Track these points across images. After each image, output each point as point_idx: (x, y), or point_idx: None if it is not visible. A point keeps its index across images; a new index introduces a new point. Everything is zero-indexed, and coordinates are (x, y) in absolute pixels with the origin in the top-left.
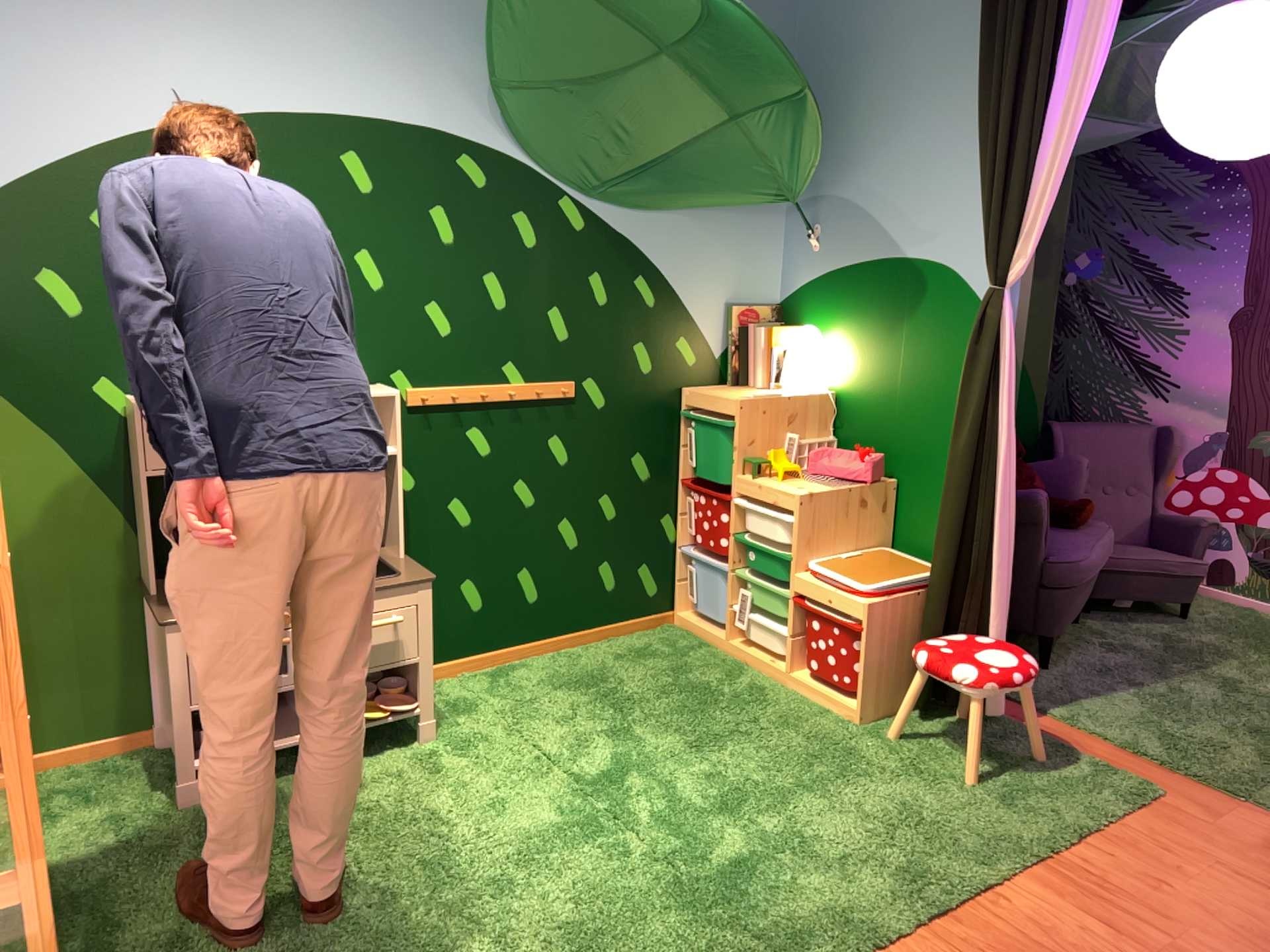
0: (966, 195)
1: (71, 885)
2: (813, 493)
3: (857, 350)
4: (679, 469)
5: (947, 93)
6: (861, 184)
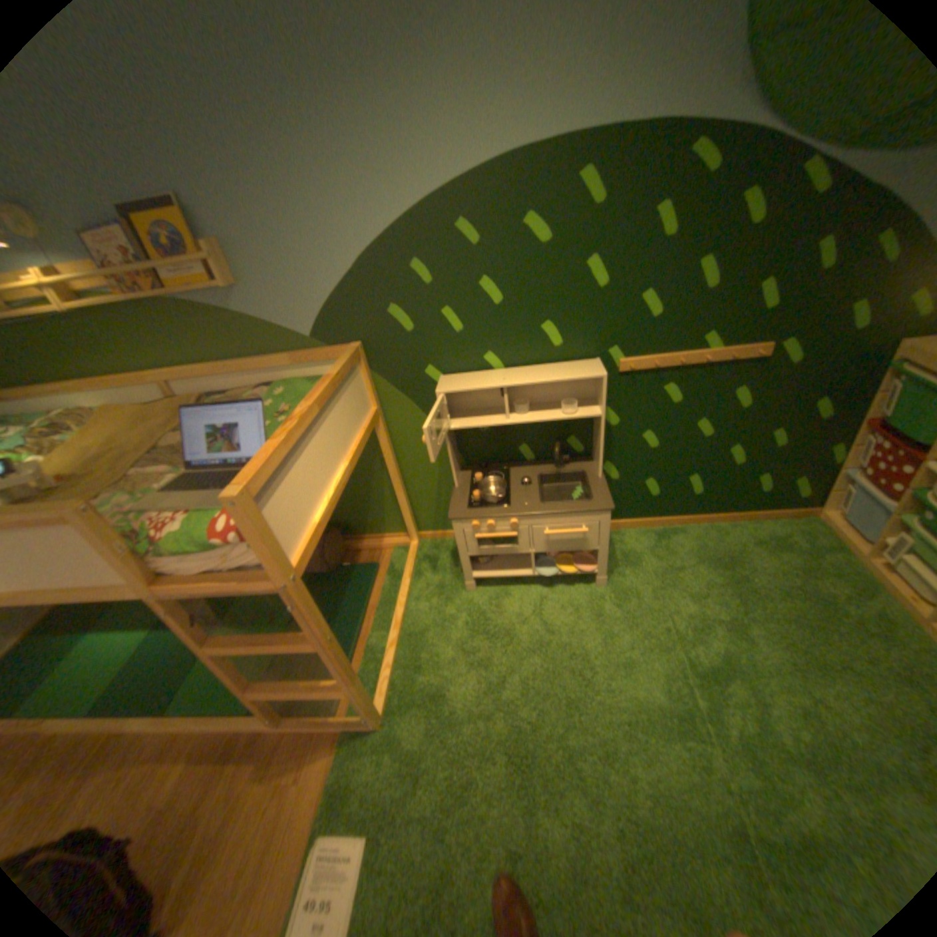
0: None
1: (412, 627)
2: None
3: None
4: (867, 411)
5: None
6: None
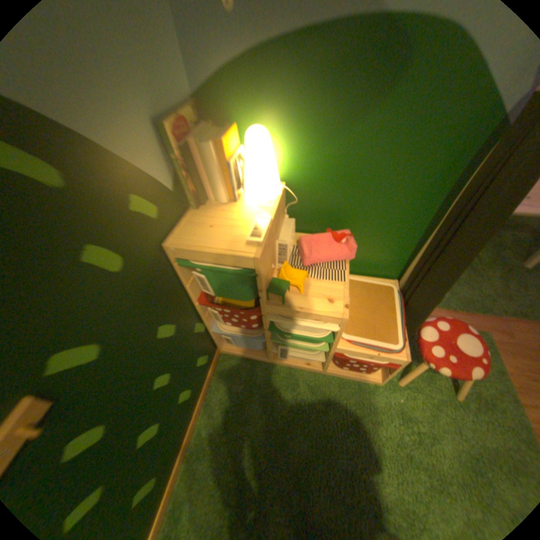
0: None
1: None
2: (347, 304)
3: (305, 143)
4: (190, 297)
5: None
6: None
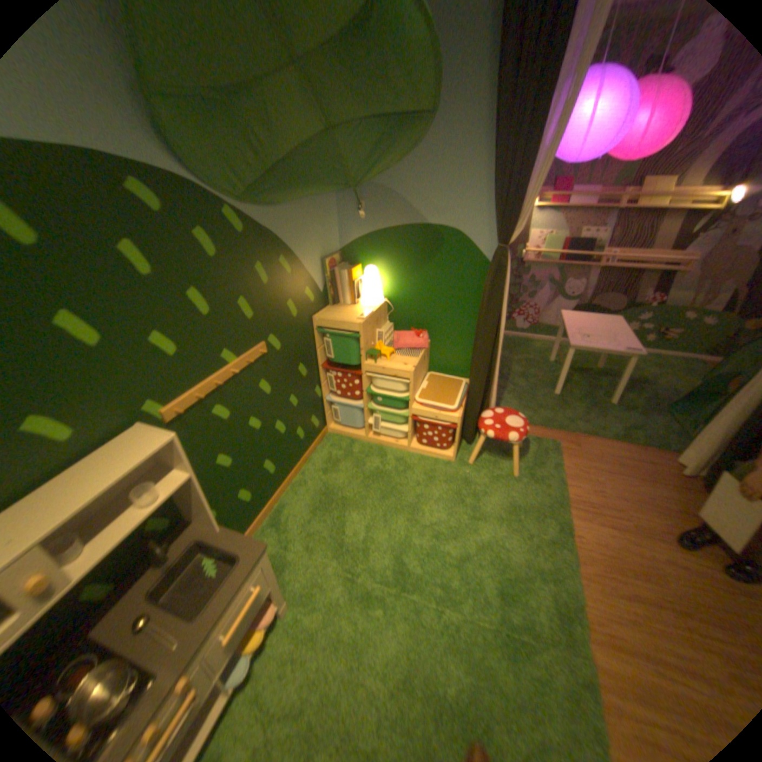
0: (469, 187)
1: None
2: (414, 367)
3: (397, 277)
4: (317, 361)
5: (455, 116)
6: (393, 177)
